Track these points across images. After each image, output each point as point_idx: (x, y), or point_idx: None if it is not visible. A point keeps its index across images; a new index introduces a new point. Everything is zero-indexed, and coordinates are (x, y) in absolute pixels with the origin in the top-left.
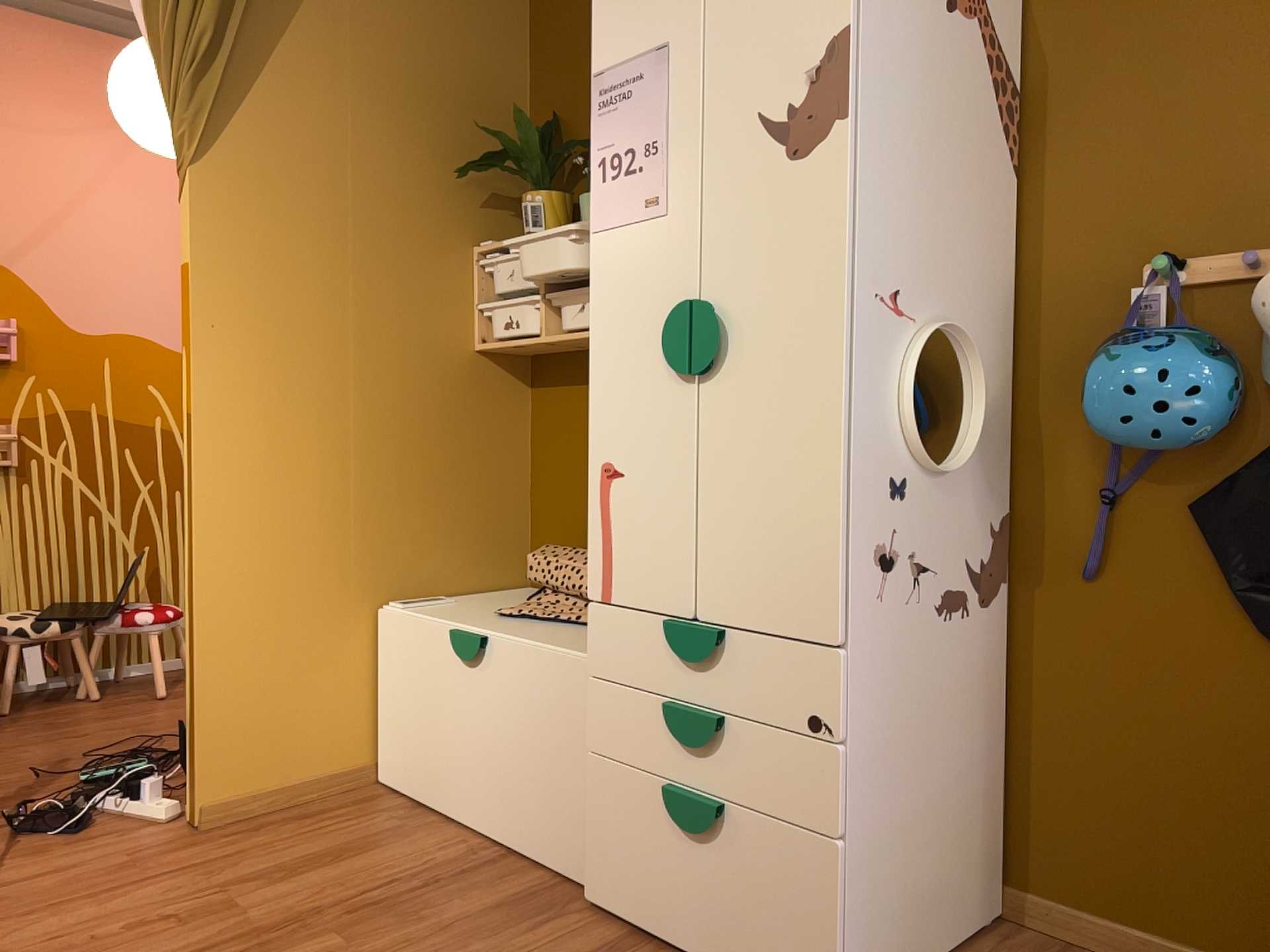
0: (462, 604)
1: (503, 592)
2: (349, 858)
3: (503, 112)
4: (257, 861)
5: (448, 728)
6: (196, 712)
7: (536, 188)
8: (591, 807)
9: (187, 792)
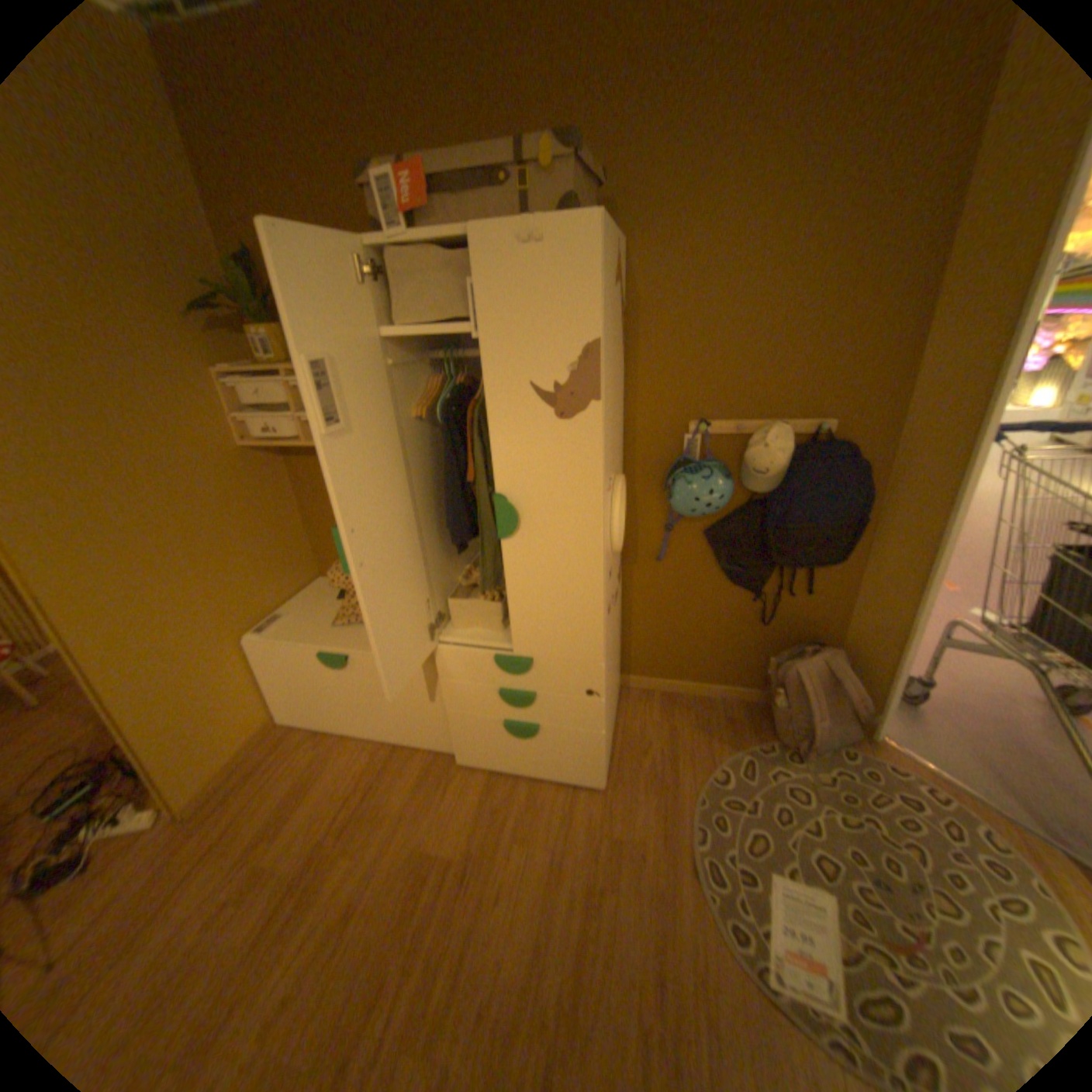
0: (297, 617)
1: (310, 591)
2: (306, 796)
3: (189, 241)
4: (248, 828)
5: (329, 699)
6: (149, 770)
7: (251, 319)
8: (446, 725)
9: (162, 808)
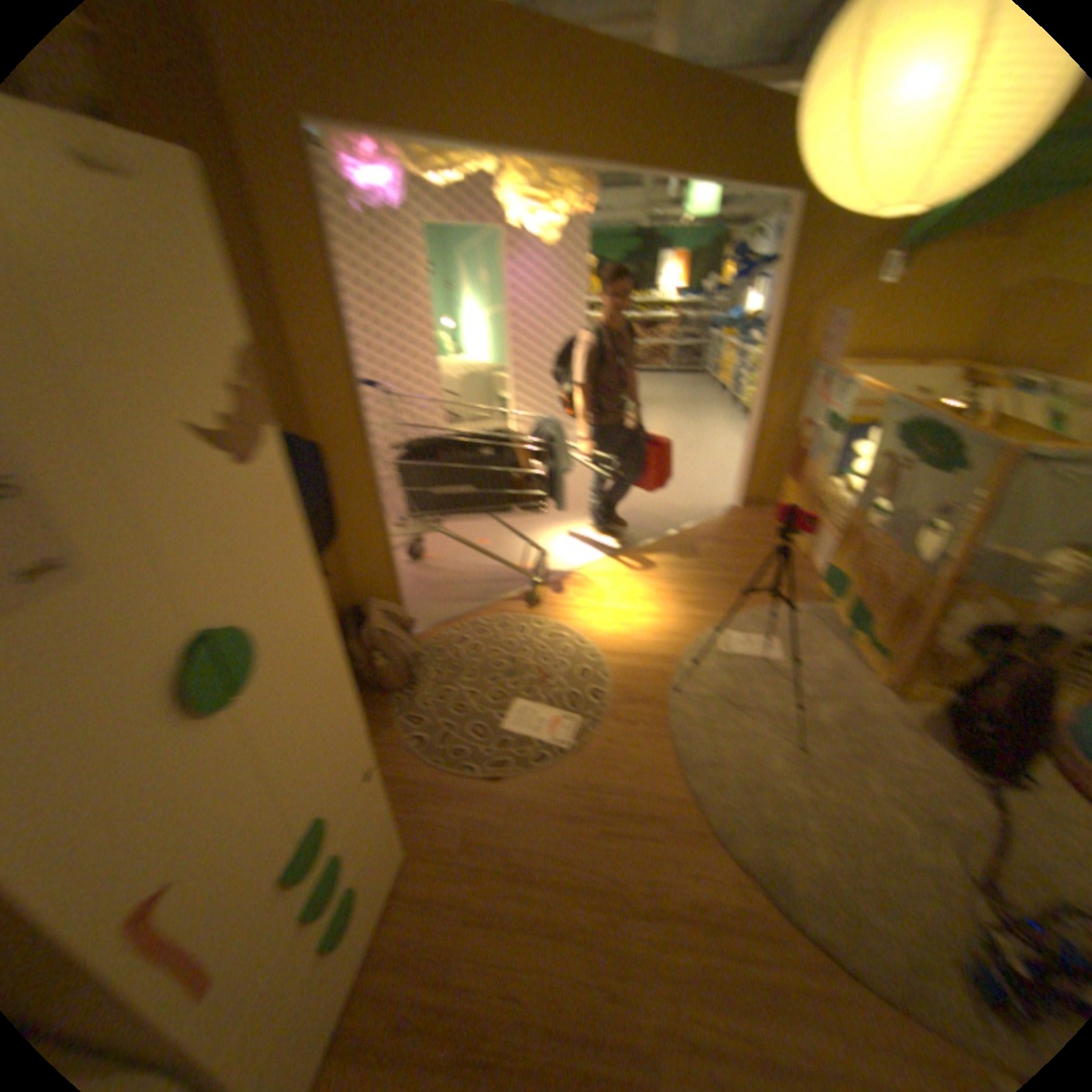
0: None
1: None
2: None
3: None
4: None
5: None
6: None
7: None
8: None
9: None
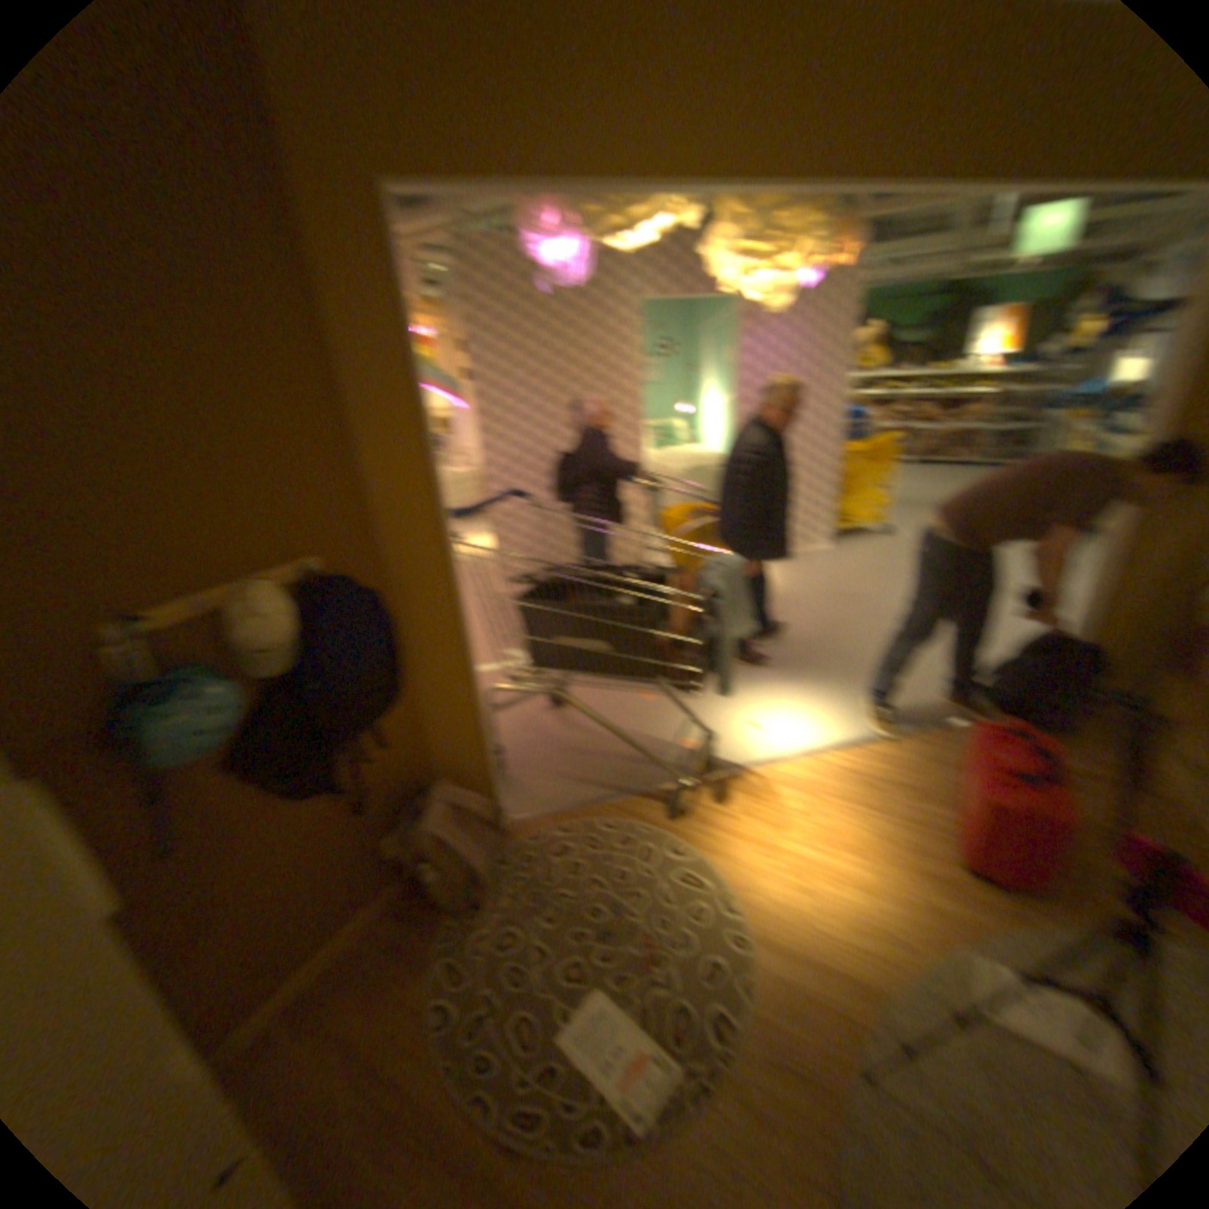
0: None
1: None
2: None
3: None
4: None
5: None
6: None
7: None
8: None
9: None
